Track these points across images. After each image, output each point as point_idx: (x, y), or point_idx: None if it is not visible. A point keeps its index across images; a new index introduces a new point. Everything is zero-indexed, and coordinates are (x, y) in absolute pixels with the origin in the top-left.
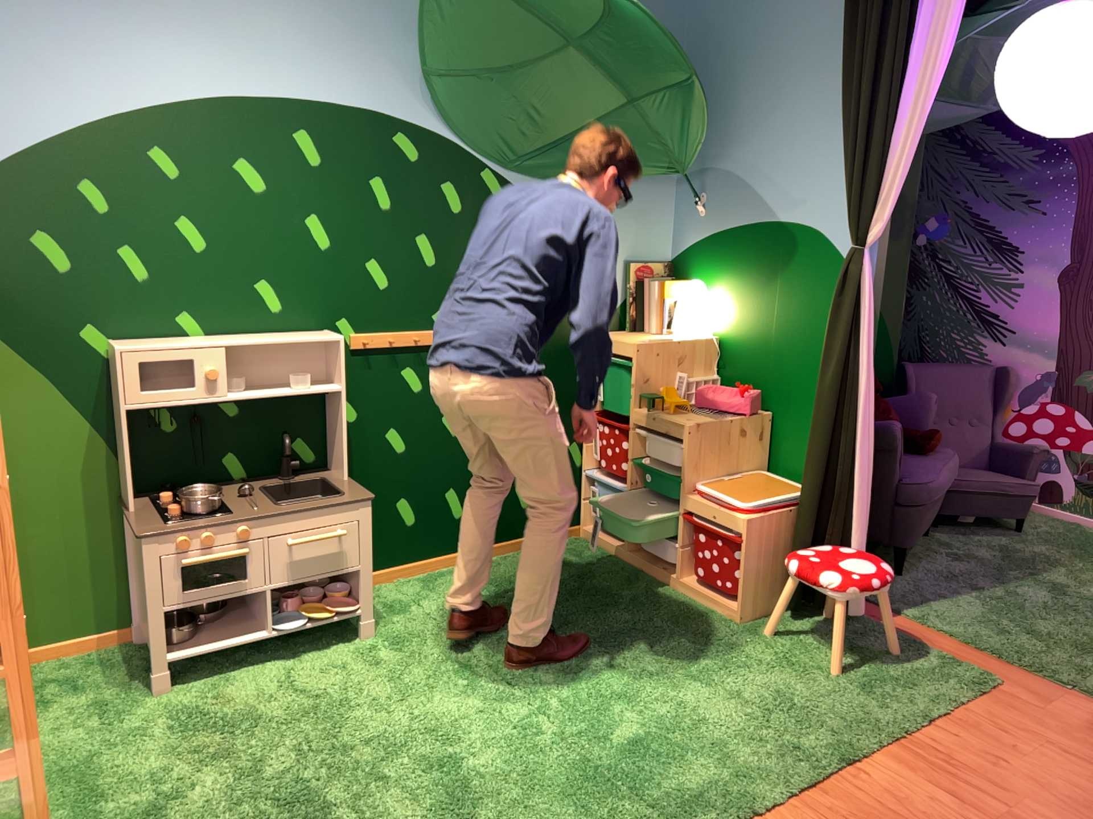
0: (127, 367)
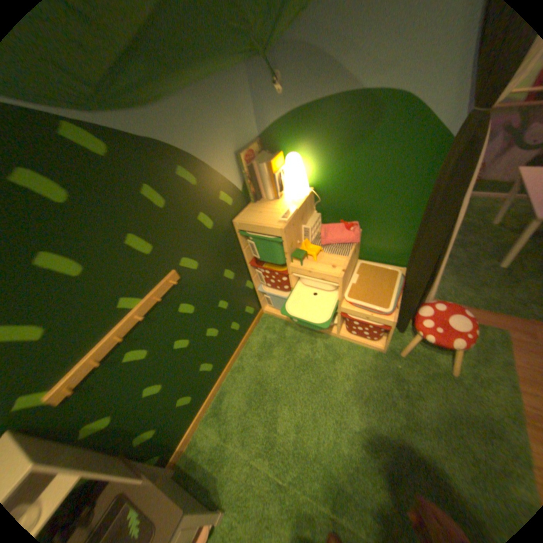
0: None
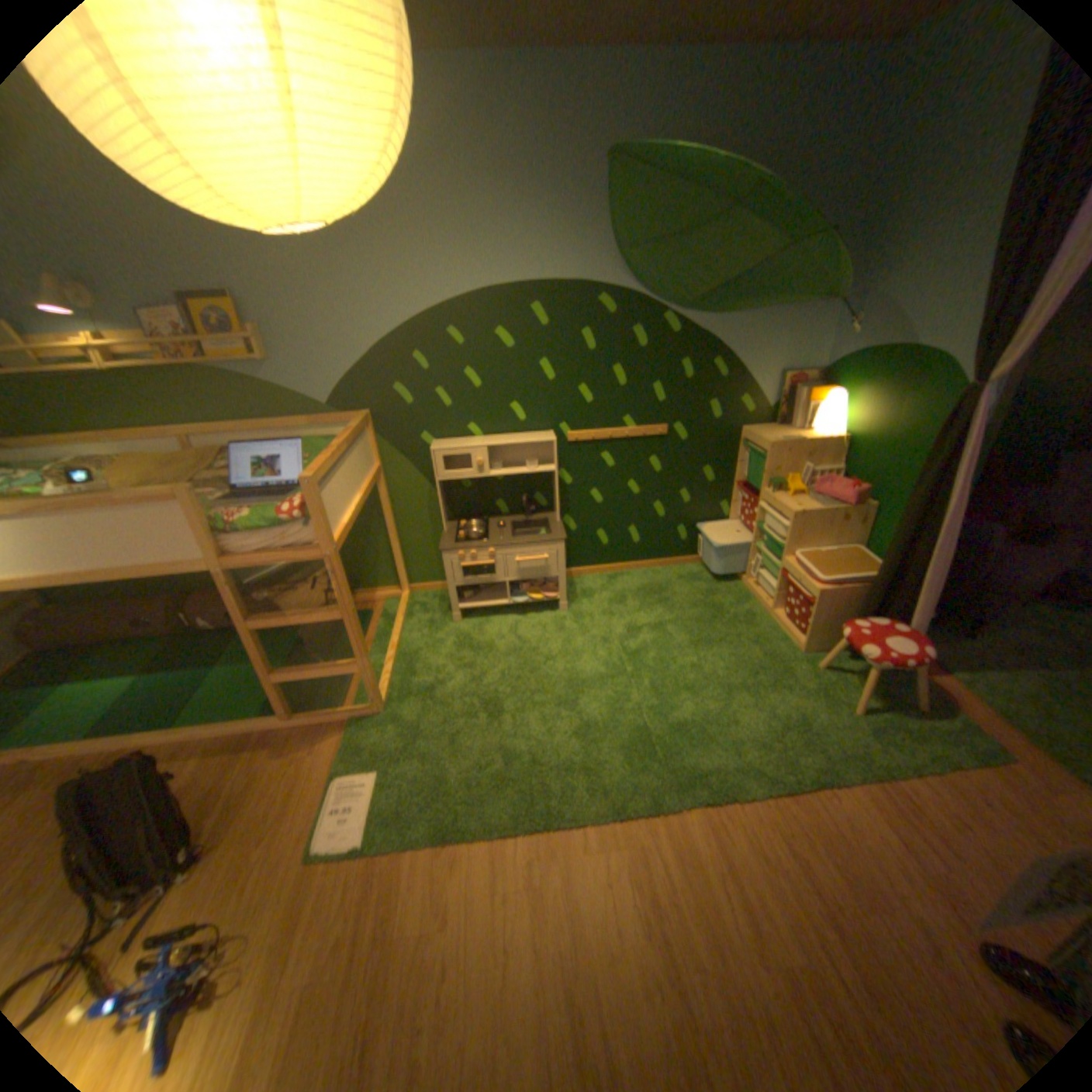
0: (436, 460)
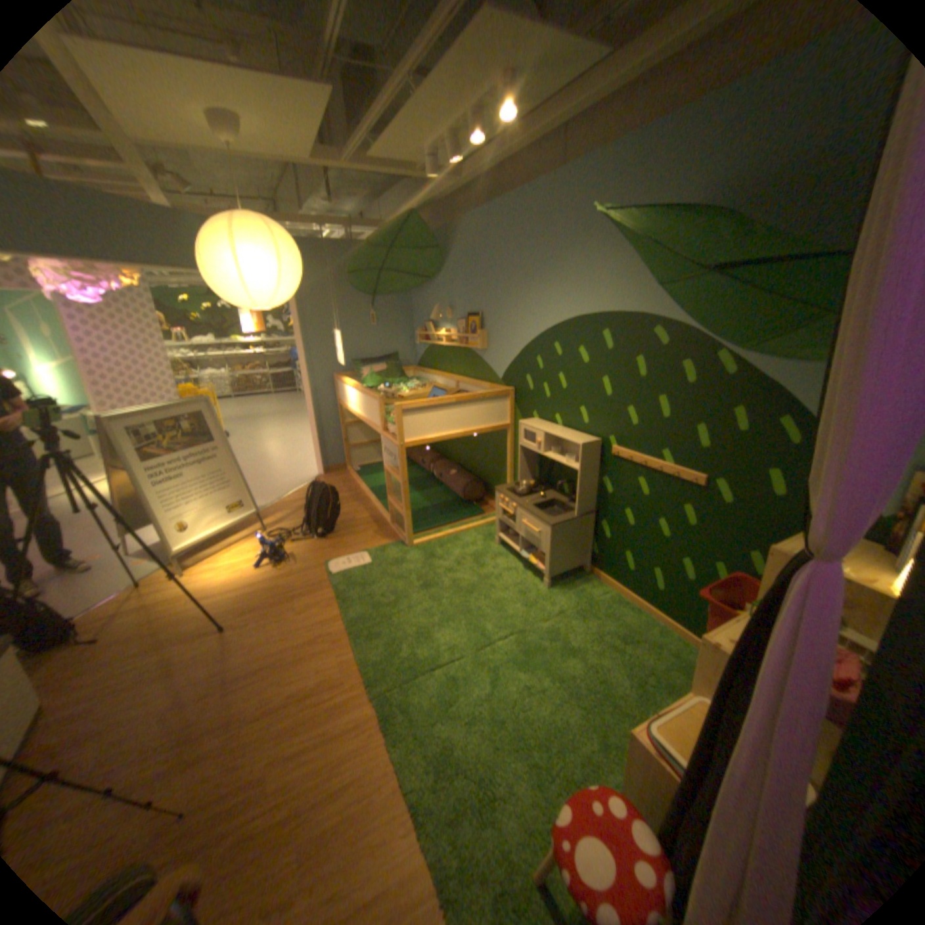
0: (520, 430)
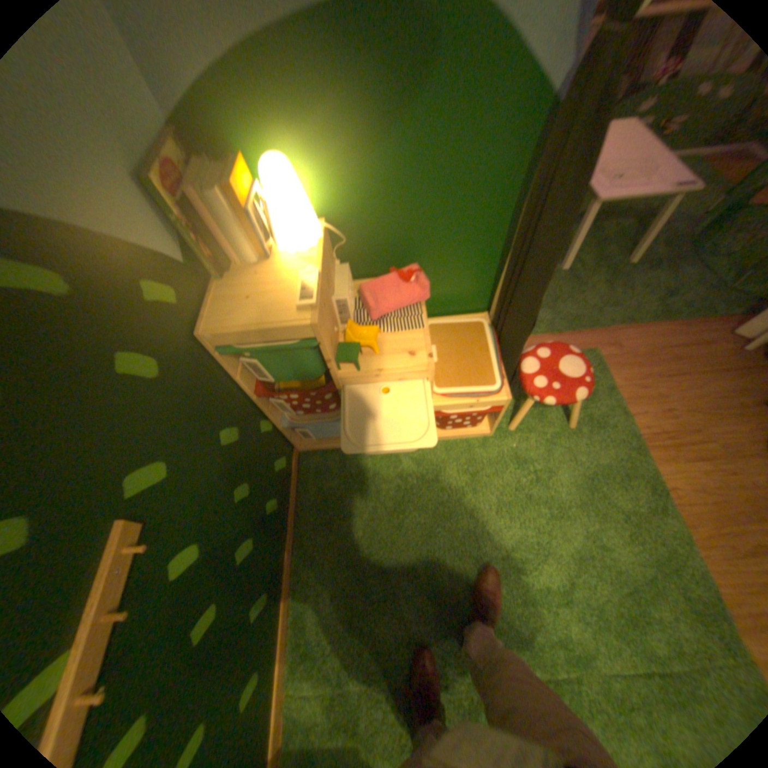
0: None
